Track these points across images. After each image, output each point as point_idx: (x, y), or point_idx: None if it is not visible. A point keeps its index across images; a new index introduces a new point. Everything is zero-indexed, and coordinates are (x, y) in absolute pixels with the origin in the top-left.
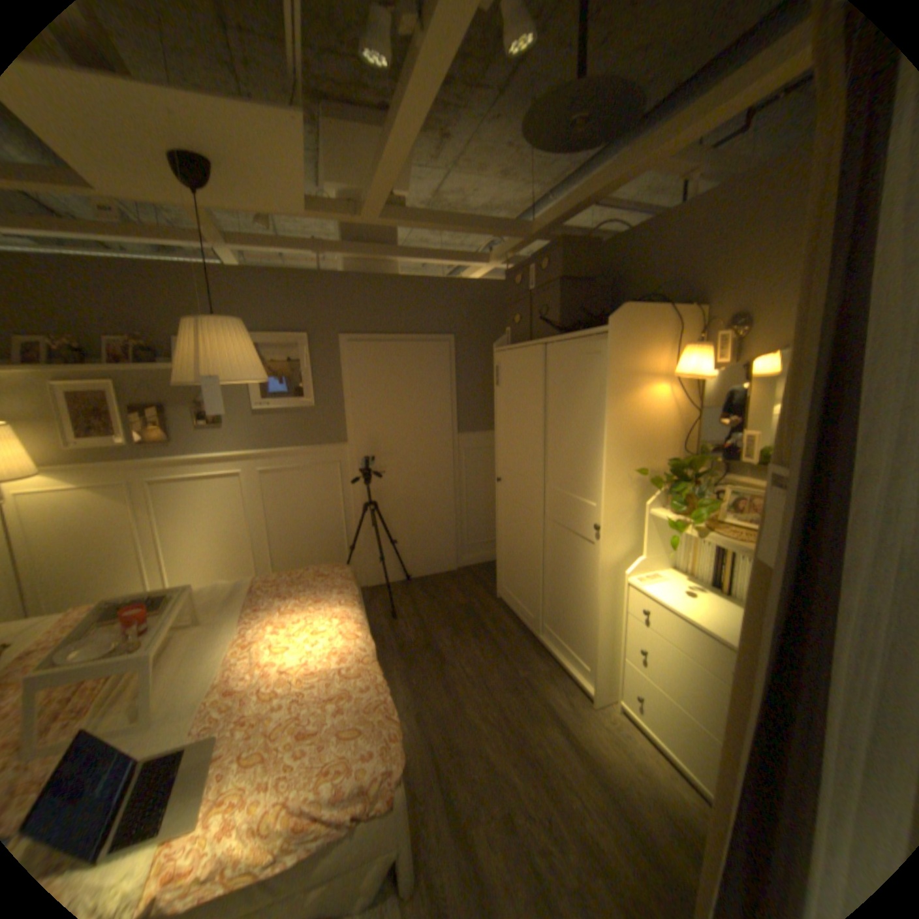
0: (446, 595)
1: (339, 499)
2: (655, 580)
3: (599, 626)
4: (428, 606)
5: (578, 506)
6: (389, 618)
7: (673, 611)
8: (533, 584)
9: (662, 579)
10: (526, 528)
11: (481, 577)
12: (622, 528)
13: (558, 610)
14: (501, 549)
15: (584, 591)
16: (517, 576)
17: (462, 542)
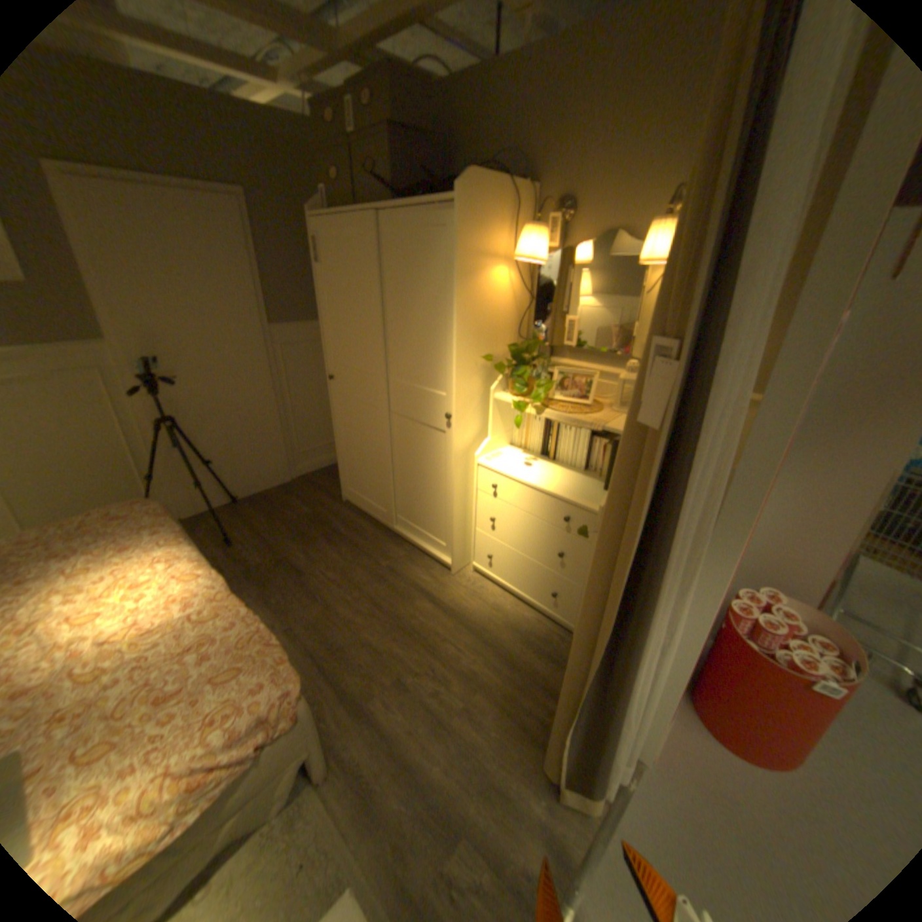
0: (286, 510)
1: (109, 420)
2: (498, 457)
3: (453, 507)
4: (267, 526)
5: (427, 398)
6: (222, 548)
7: (517, 481)
8: (383, 482)
9: (503, 456)
10: (369, 427)
11: (321, 485)
12: (470, 415)
13: (411, 501)
14: (342, 453)
15: (437, 478)
16: (363, 476)
17: (293, 452)
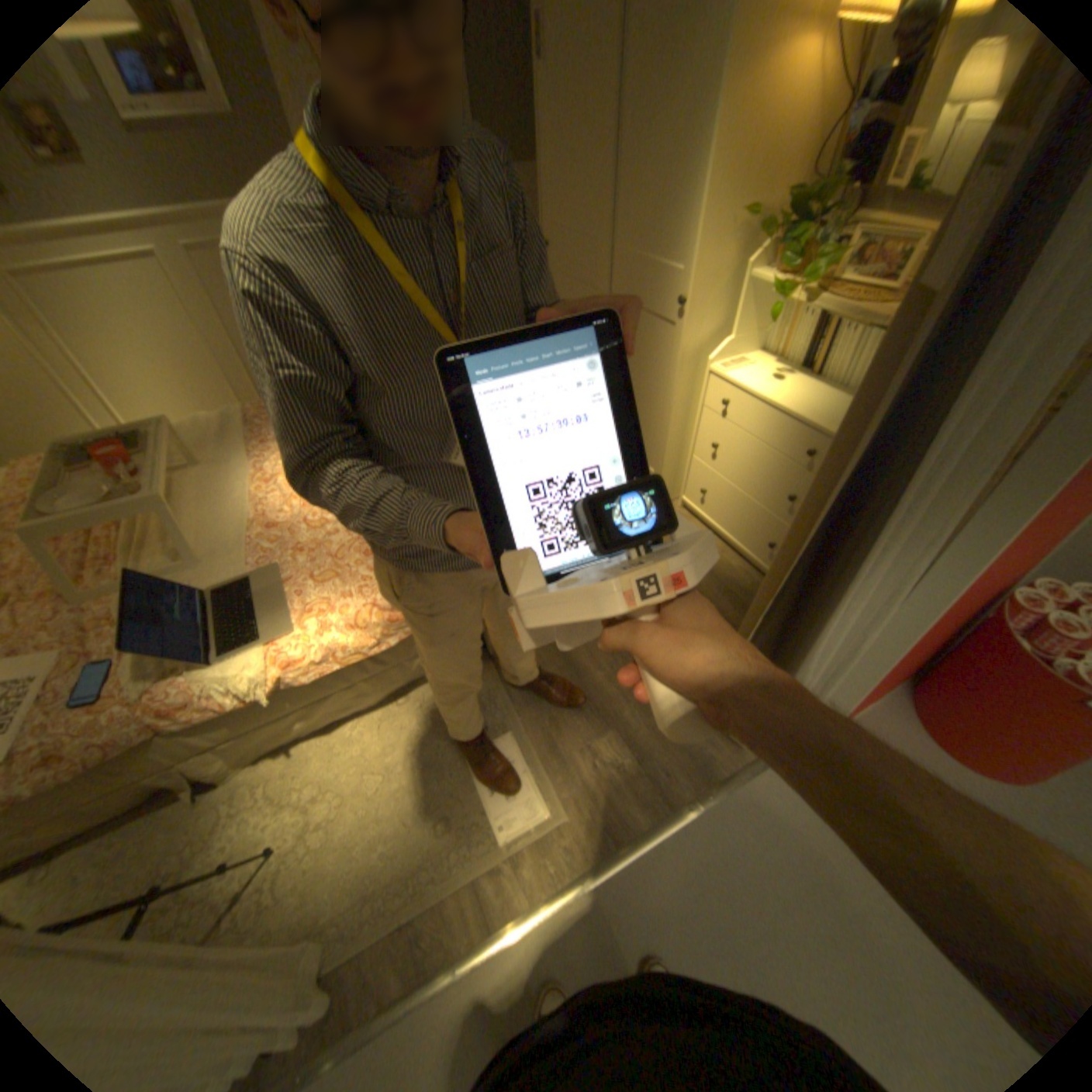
0: None
1: None
2: (740, 364)
3: (670, 424)
4: None
5: (658, 273)
6: None
7: (756, 396)
8: None
9: (747, 363)
10: None
11: None
12: (712, 300)
13: None
14: None
15: (656, 387)
16: None
17: None
